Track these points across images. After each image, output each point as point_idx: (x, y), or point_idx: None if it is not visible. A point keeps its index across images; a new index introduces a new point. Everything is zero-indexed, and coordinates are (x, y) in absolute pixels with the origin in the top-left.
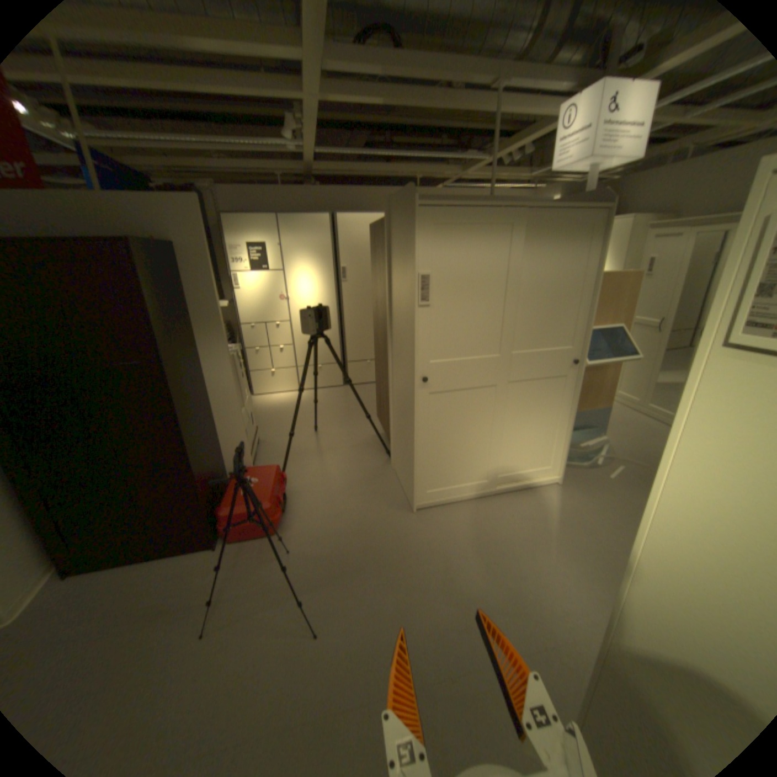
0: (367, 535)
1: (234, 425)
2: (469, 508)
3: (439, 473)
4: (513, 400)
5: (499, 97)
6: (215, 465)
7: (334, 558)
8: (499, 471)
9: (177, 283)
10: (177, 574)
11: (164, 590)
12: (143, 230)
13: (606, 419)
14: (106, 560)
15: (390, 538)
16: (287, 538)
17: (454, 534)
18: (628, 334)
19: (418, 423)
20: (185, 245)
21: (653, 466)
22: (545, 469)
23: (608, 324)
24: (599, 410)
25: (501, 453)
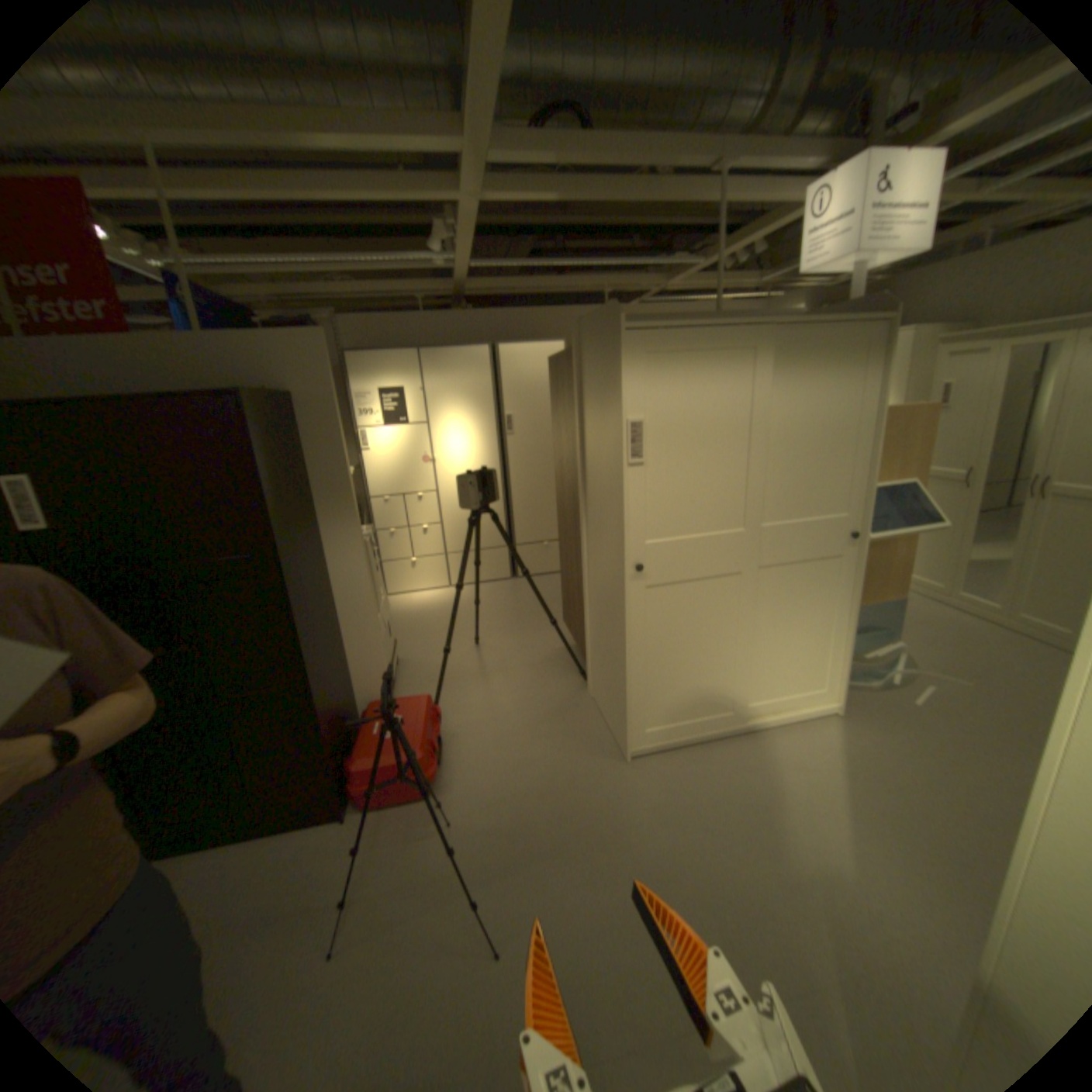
0: (561, 797)
1: (367, 638)
2: (709, 754)
3: (663, 702)
4: (766, 593)
5: (723, 182)
6: (342, 696)
7: (516, 833)
8: (750, 698)
9: (295, 446)
10: (292, 859)
11: (273, 883)
12: (251, 377)
13: (900, 617)
14: (192, 839)
15: (595, 801)
16: (446, 802)
17: (691, 794)
18: (925, 493)
19: (630, 629)
20: (305, 395)
21: (978, 685)
22: (817, 693)
23: (895, 479)
24: (888, 604)
25: (751, 671)
